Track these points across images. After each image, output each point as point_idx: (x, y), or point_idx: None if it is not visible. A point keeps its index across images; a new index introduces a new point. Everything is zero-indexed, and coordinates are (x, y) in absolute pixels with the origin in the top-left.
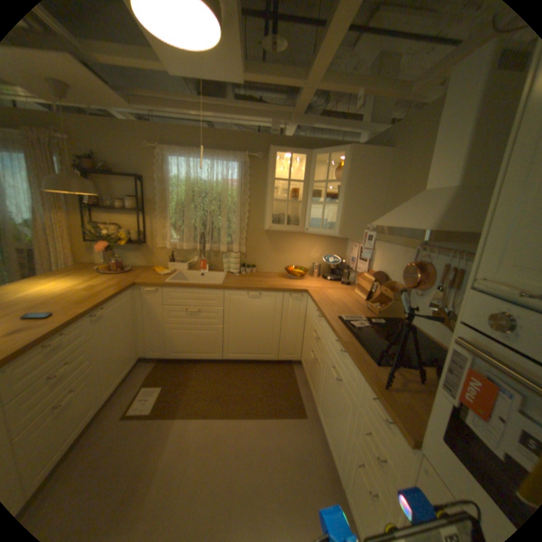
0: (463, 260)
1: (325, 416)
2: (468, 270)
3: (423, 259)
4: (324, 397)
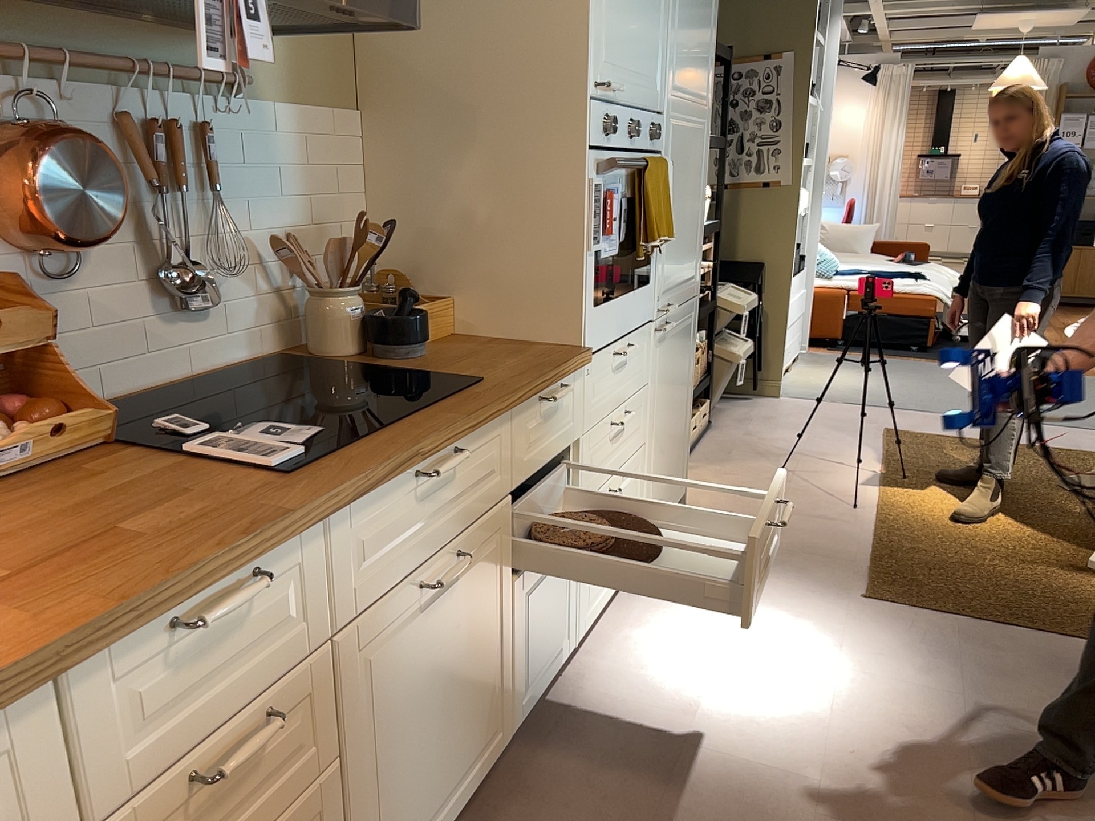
0: (158, 95)
1: (414, 813)
2: (184, 124)
3: (20, 116)
4: (390, 793)
